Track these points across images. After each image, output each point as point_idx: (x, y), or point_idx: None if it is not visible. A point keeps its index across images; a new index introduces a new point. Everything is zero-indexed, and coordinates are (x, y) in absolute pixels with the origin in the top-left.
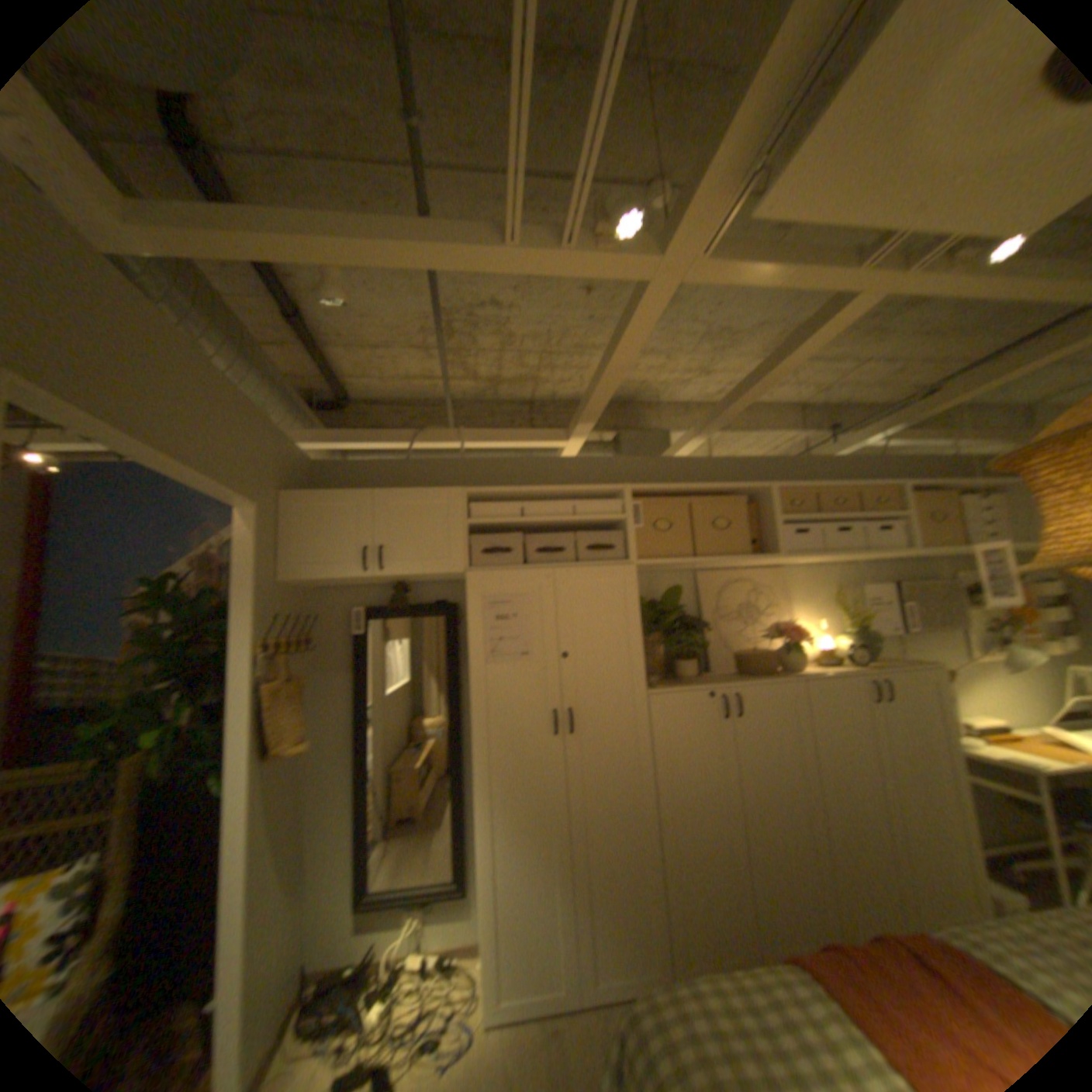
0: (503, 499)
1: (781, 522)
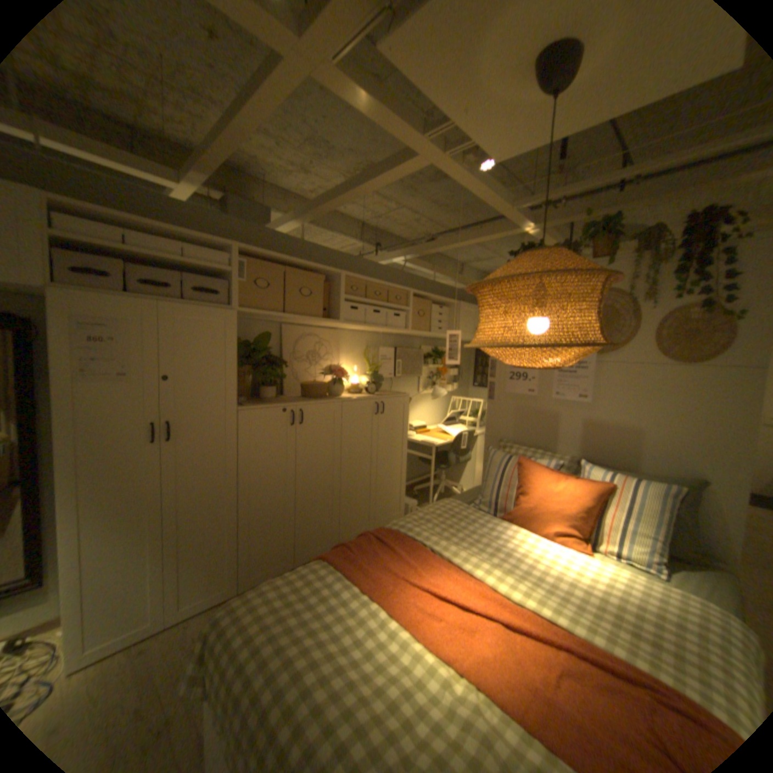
0: (102, 218)
1: (344, 299)
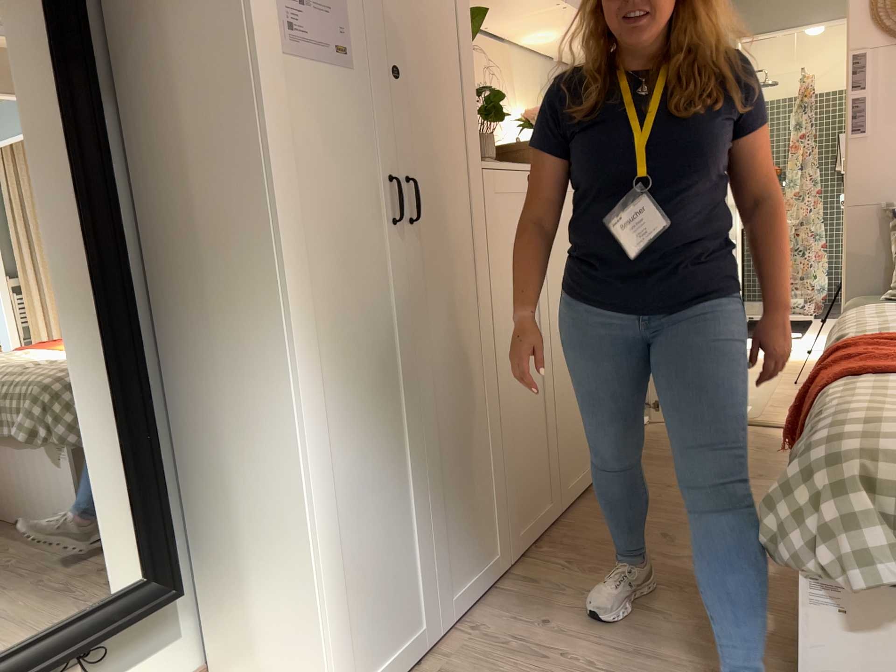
0: None
1: None
